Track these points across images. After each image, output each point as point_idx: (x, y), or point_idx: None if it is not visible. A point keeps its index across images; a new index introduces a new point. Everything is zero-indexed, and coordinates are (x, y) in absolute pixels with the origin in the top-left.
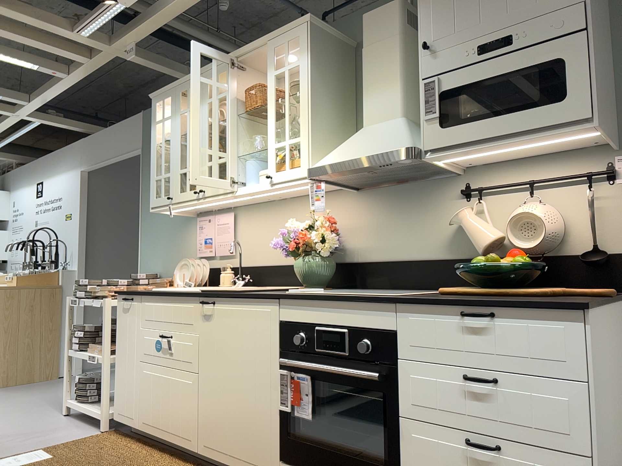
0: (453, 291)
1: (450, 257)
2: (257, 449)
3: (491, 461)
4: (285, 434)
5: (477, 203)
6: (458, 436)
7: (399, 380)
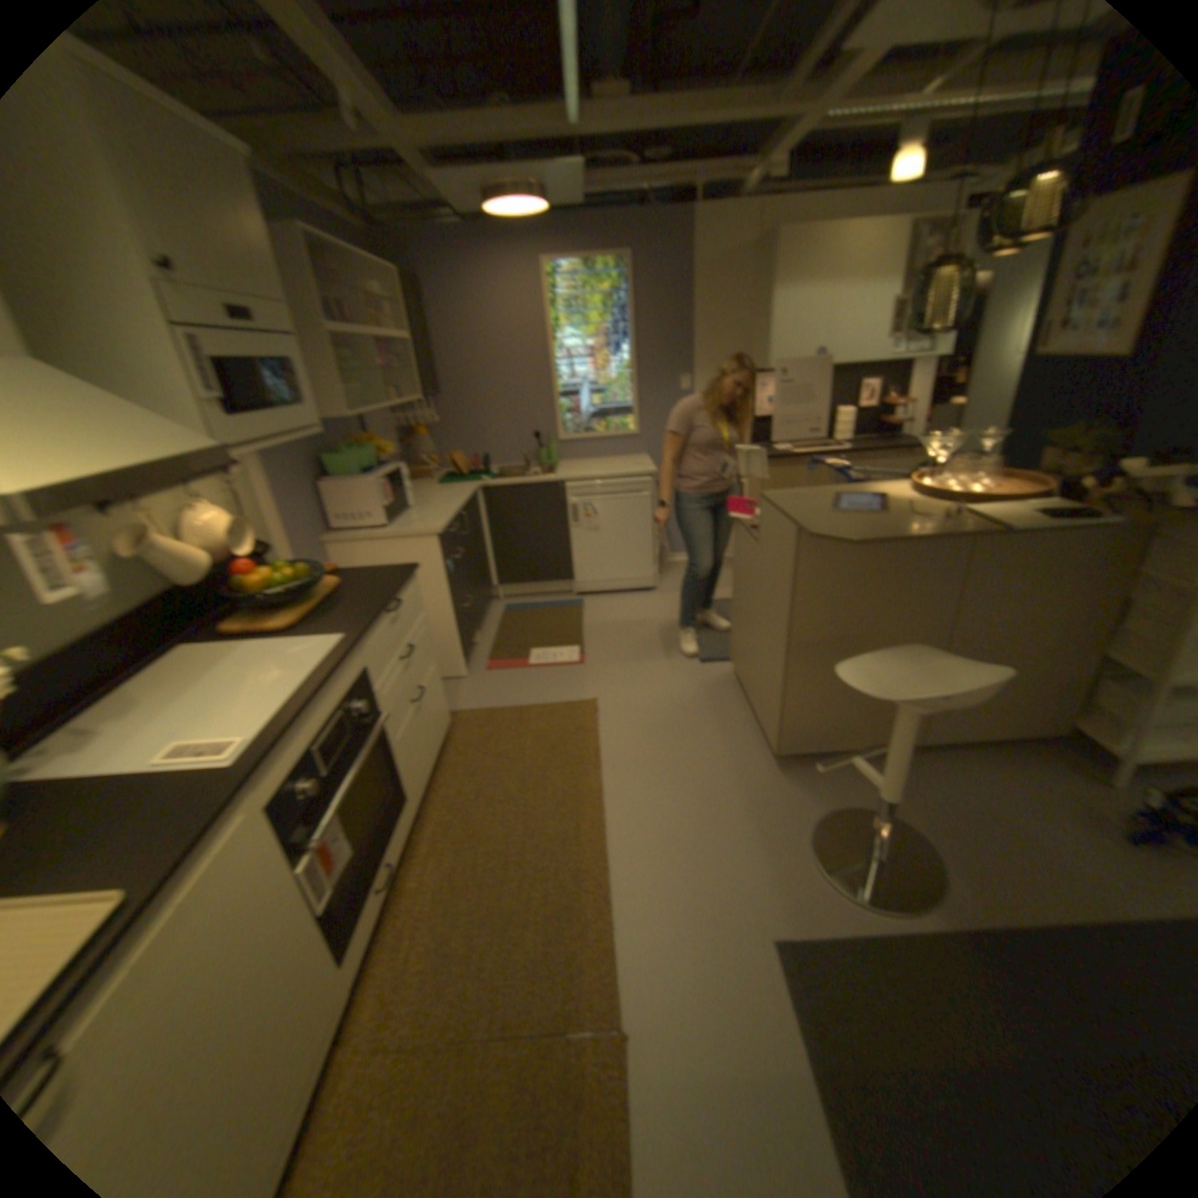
0: (267, 626)
1: (130, 611)
2: (315, 1025)
3: (422, 700)
4: (333, 927)
5: (129, 516)
6: (411, 705)
7: (382, 707)
